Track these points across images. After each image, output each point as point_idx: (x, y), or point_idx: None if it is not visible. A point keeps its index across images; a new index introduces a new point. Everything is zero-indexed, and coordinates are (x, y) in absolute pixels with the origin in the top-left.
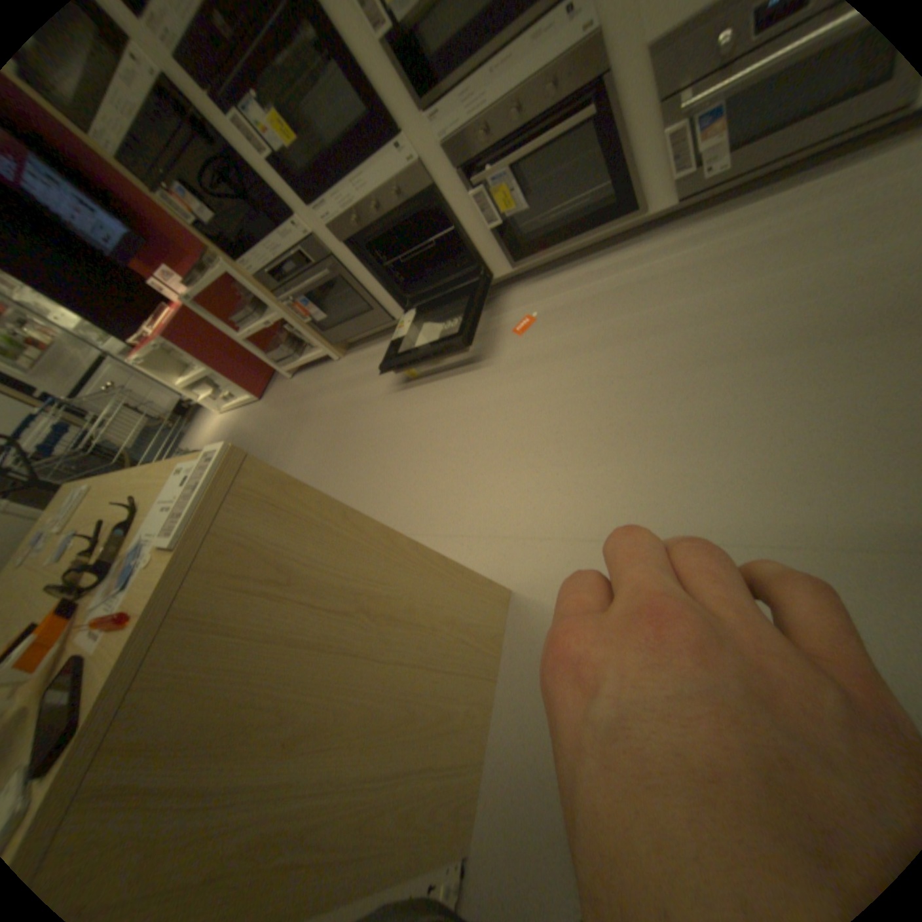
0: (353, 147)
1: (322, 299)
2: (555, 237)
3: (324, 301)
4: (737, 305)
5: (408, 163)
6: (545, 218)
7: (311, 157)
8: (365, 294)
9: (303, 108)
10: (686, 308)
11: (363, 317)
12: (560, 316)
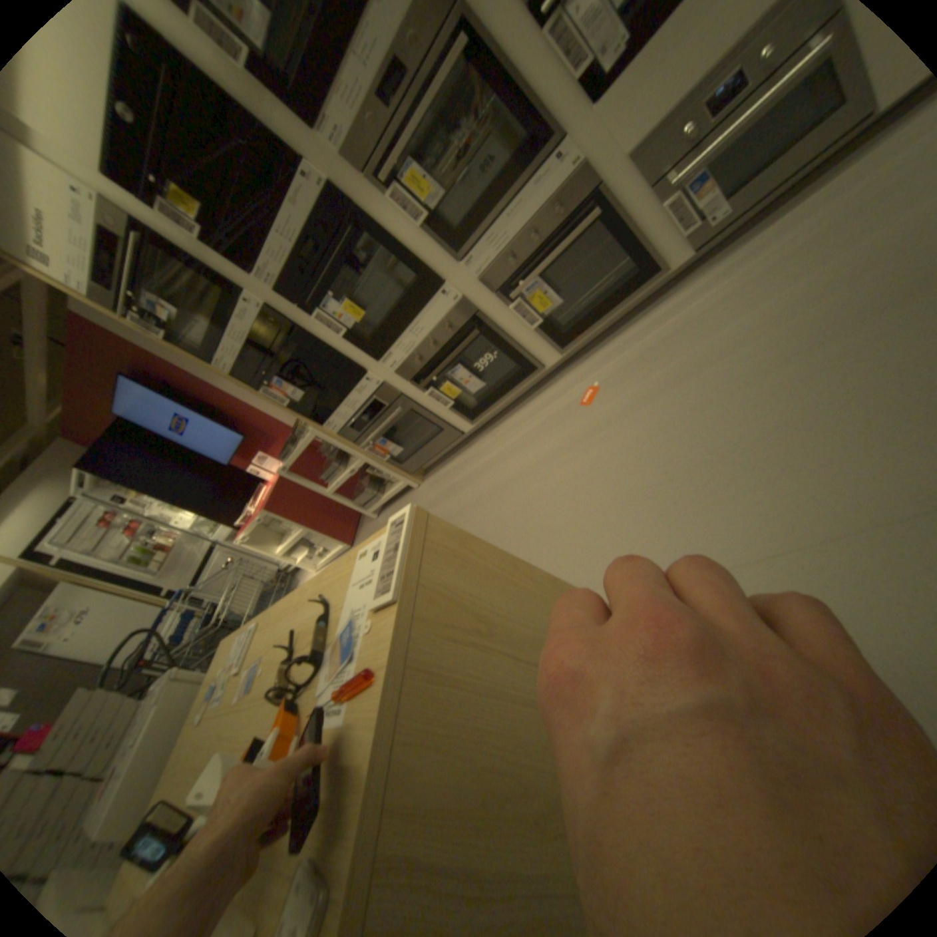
0: (410, 305)
1: (395, 437)
2: (593, 317)
3: (398, 438)
4: (799, 305)
5: (454, 302)
6: (579, 306)
7: (375, 326)
8: (433, 421)
9: (365, 293)
10: (747, 326)
11: (433, 443)
12: (622, 376)
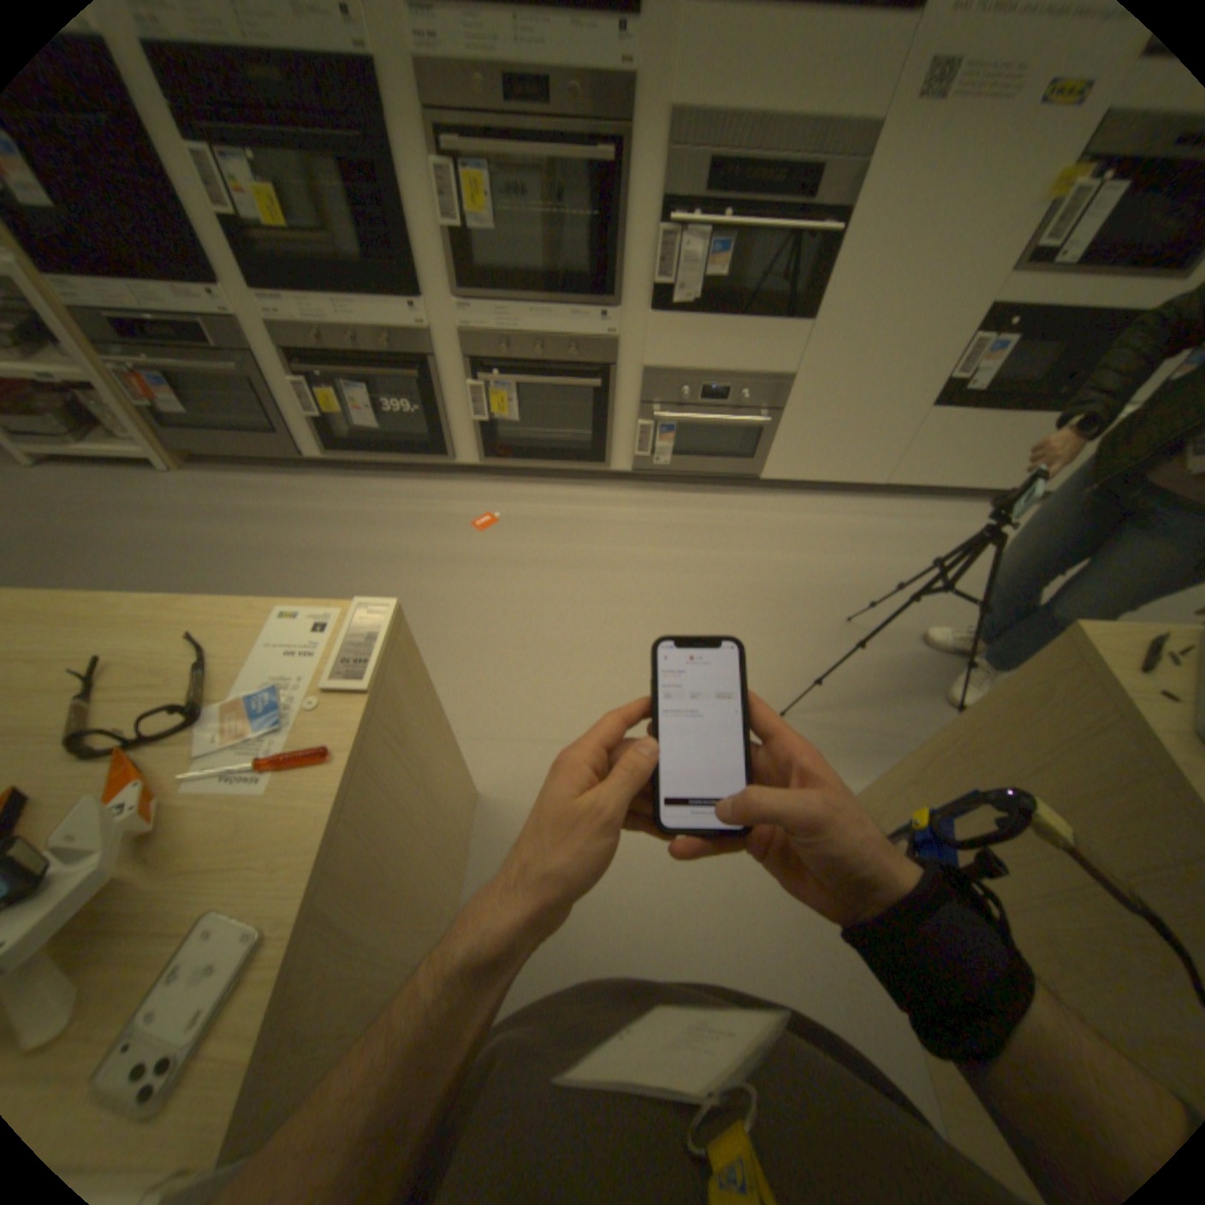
0: (355, 282)
1: (173, 387)
2: (527, 456)
3: (176, 391)
4: (664, 569)
5: (412, 329)
6: (521, 436)
7: (272, 244)
8: (262, 413)
9: (295, 202)
10: (630, 560)
11: (231, 433)
12: (522, 529)
